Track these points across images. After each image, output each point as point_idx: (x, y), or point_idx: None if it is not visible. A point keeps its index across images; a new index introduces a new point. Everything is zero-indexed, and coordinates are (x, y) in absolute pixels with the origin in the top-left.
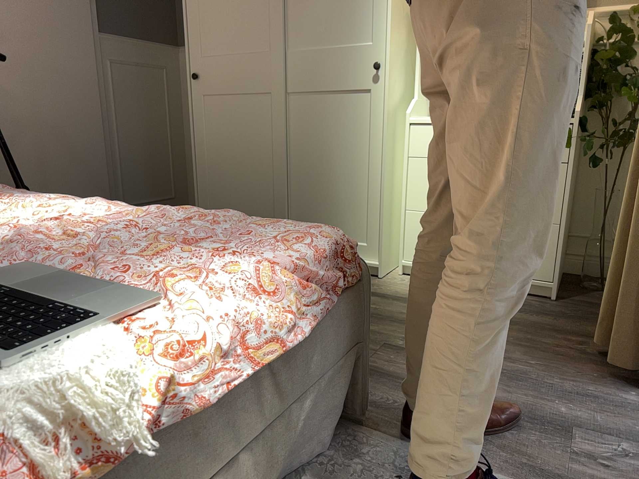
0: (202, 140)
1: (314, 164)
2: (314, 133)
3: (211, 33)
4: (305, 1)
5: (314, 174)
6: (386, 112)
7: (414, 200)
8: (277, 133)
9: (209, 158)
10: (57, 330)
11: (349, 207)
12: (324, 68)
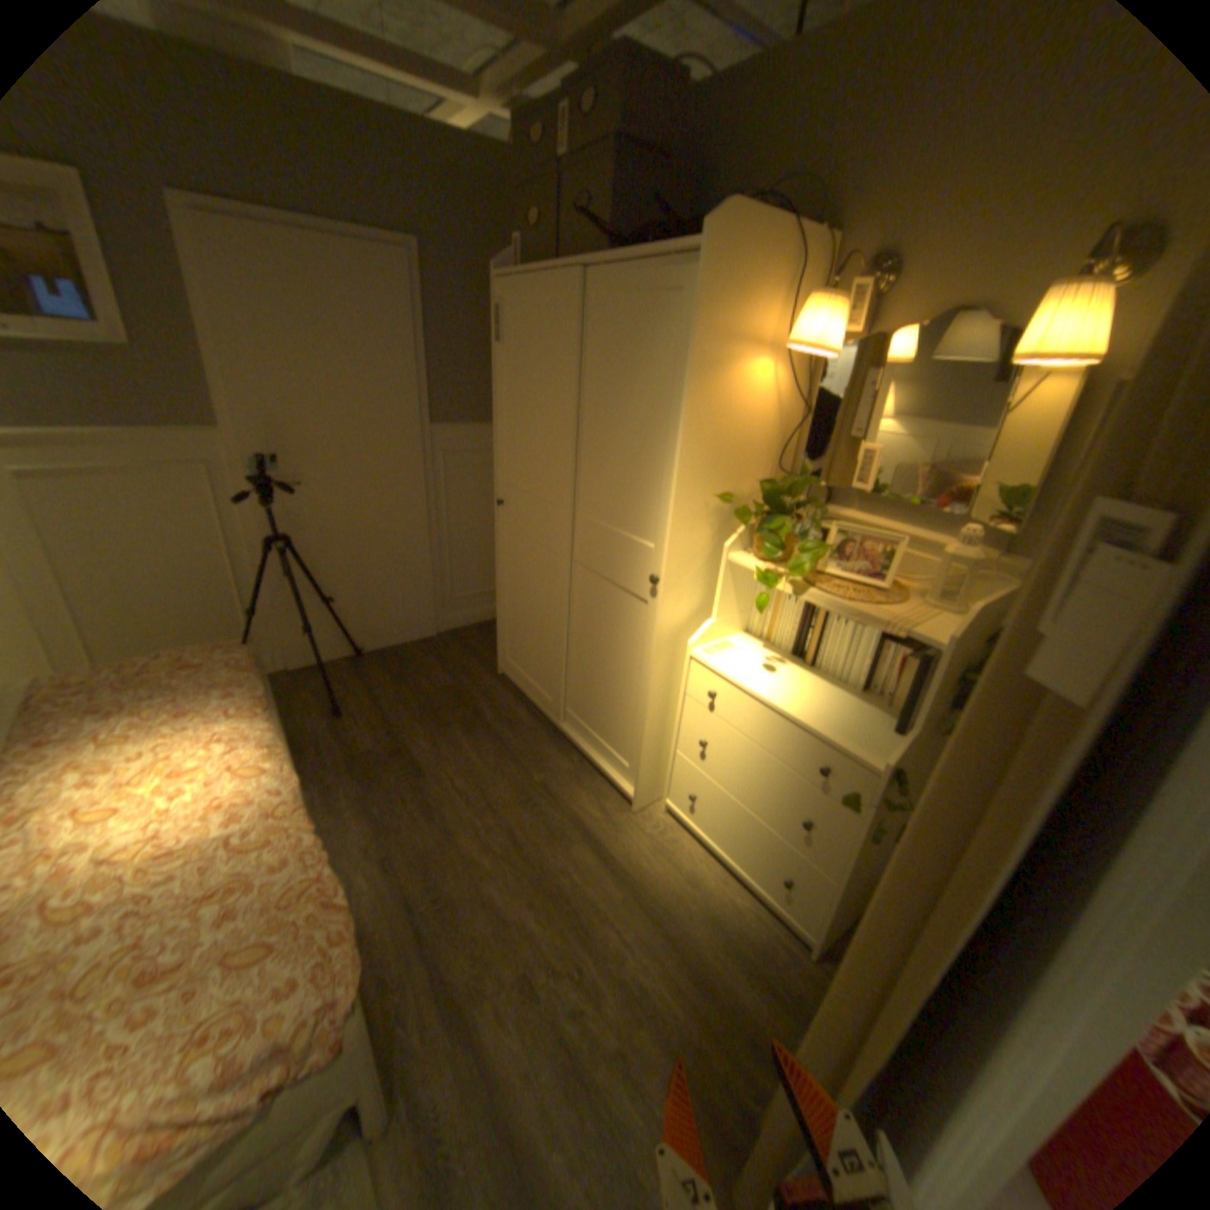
0: (505, 571)
1: (592, 651)
2: (594, 618)
3: (516, 461)
4: (598, 462)
5: (591, 661)
6: (657, 640)
7: (685, 744)
8: (561, 601)
9: (509, 592)
10: None
11: (618, 716)
12: (607, 551)
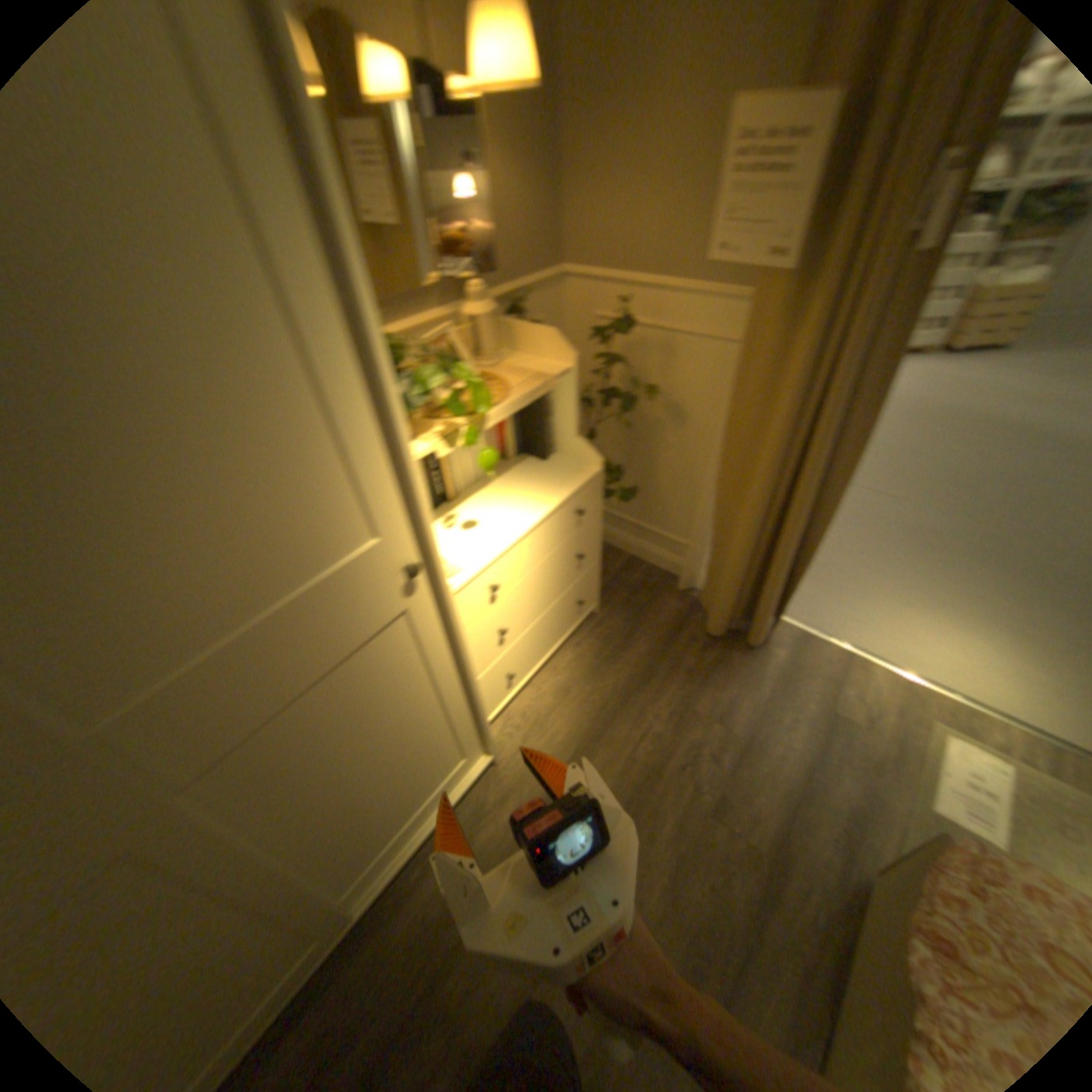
0: None
1: (343, 791)
2: (318, 762)
3: None
4: (82, 562)
5: (350, 800)
6: (459, 617)
7: (486, 661)
8: (230, 861)
9: None
10: None
11: (430, 759)
12: (284, 658)
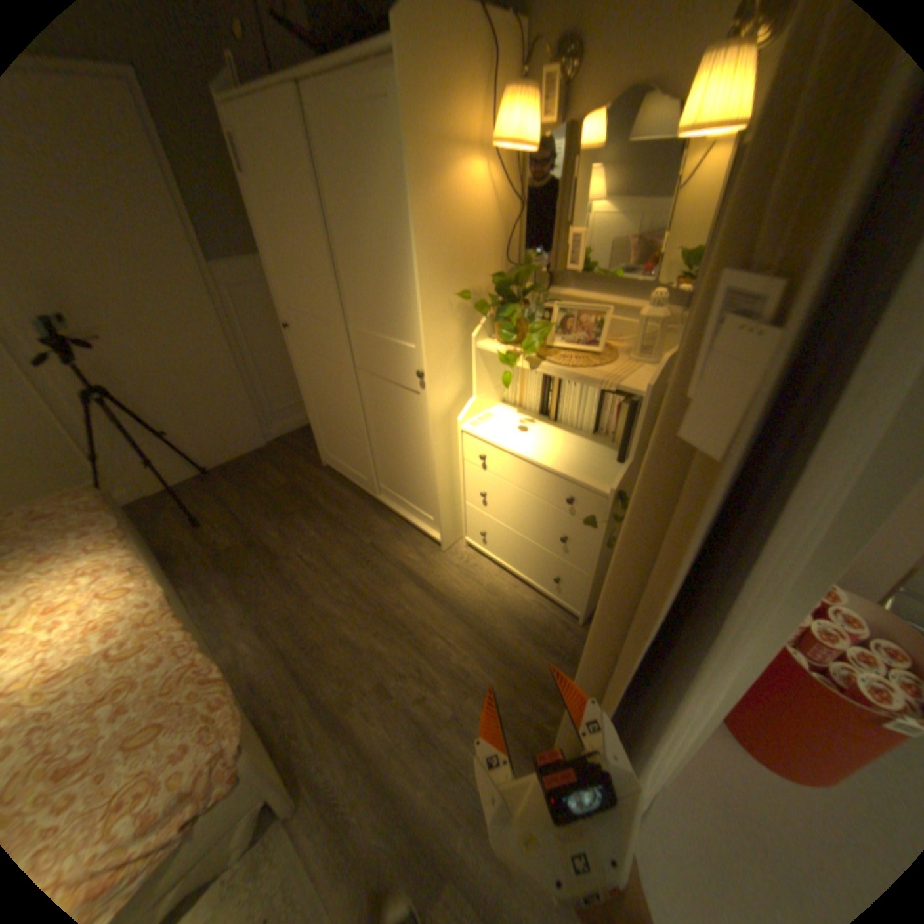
0: (306, 385)
1: (389, 439)
2: (384, 413)
3: (289, 288)
4: (355, 279)
5: (390, 447)
6: (433, 424)
7: (471, 497)
8: (356, 403)
9: (315, 401)
10: None
11: (418, 485)
12: (381, 357)
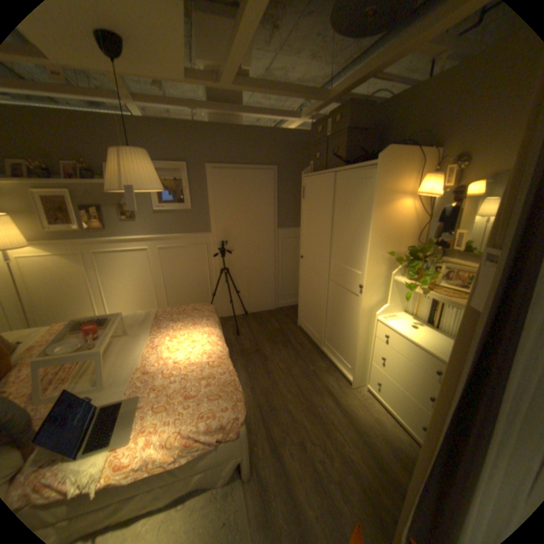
0: (302, 283)
1: (336, 316)
2: (337, 303)
3: (308, 241)
4: (339, 241)
5: (335, 321)
6: (362, 311)
7: (376, 359)
8: (323, 295)
9: (303, 292)
10: (109, 440)
11: (346, 345)
12: (342, 275)
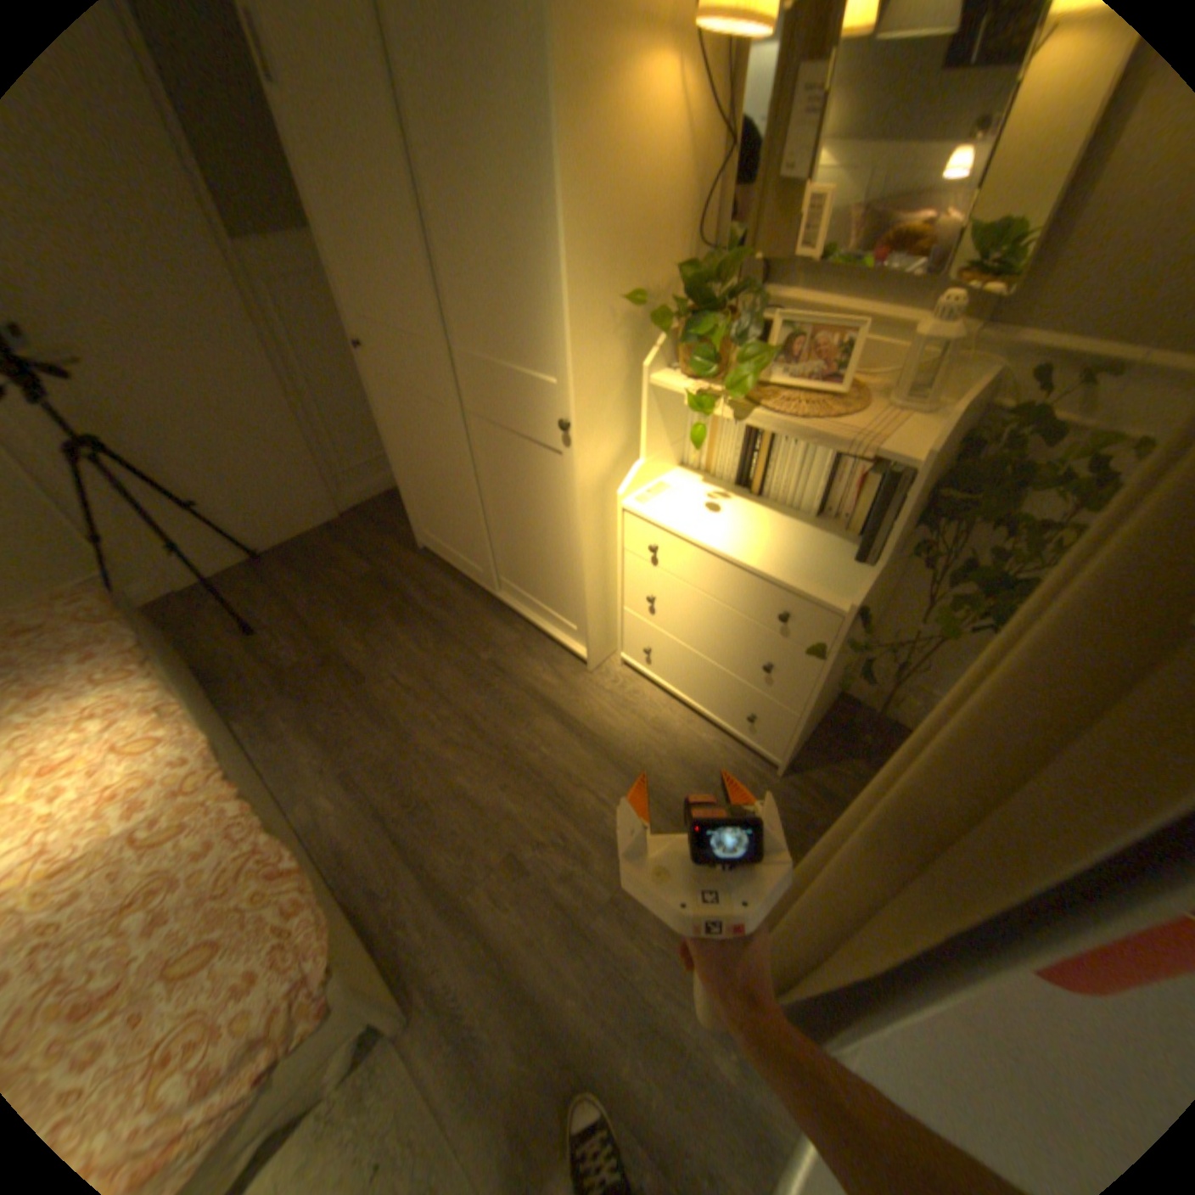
0: (388, 433)
1: (511, 516)
2: (505, 479)
3: (355, 282)
4: (459, 269)
5: (513, 527)
6: (580, 499)
7: (631, 601)
8: (462, 463)
9: (402, 458)
10: None
11: (554, 582)
12: (501, 395)
